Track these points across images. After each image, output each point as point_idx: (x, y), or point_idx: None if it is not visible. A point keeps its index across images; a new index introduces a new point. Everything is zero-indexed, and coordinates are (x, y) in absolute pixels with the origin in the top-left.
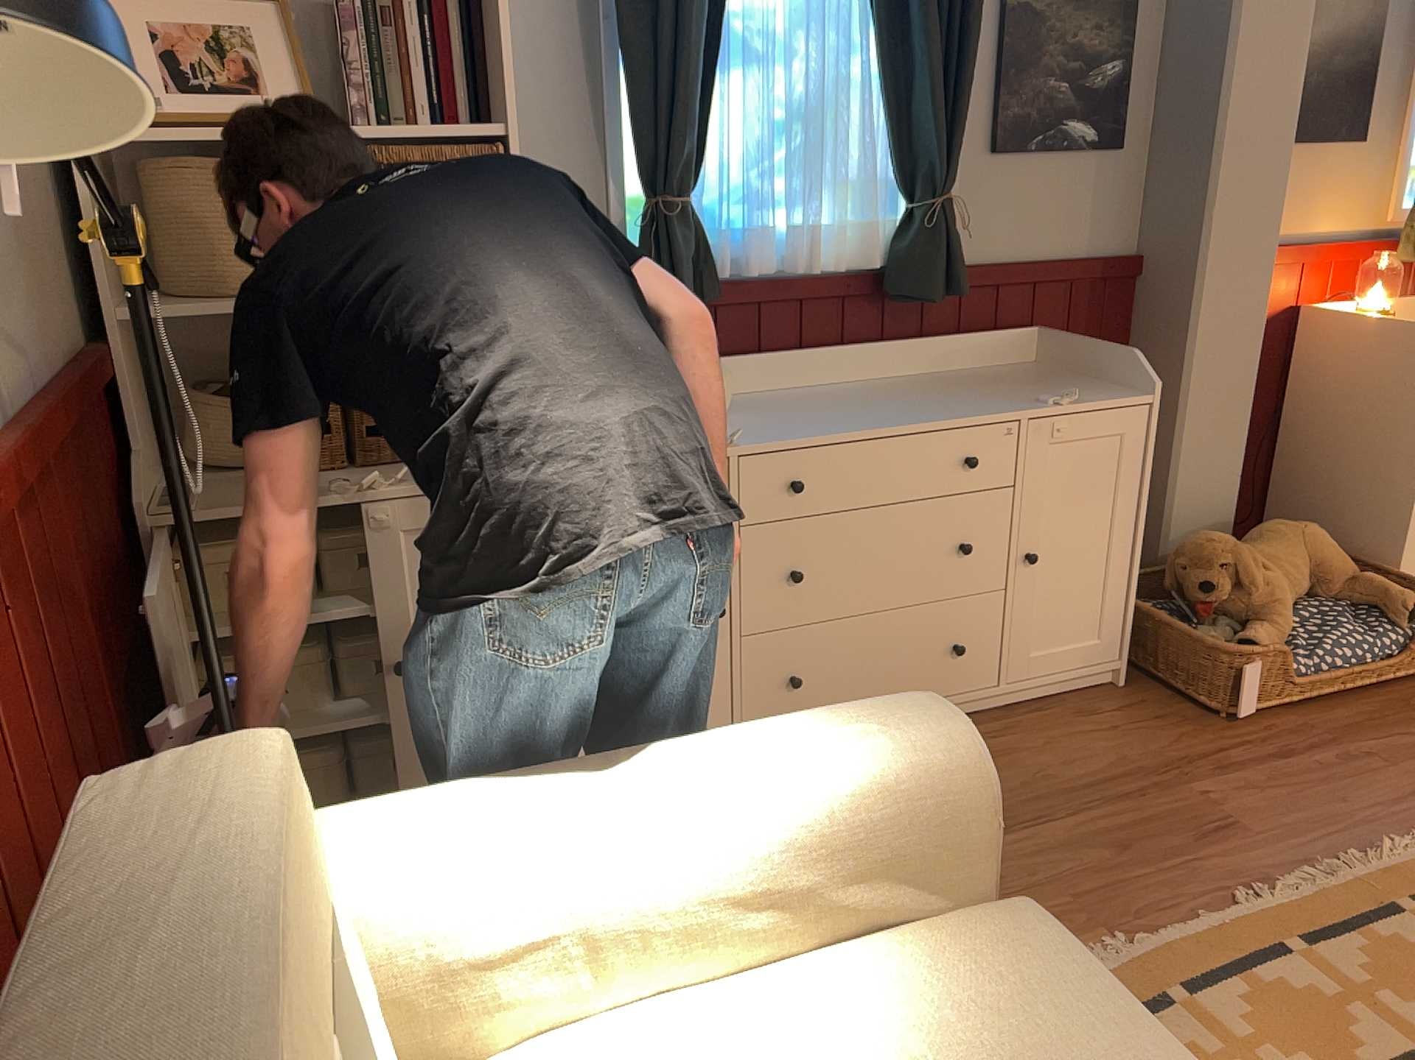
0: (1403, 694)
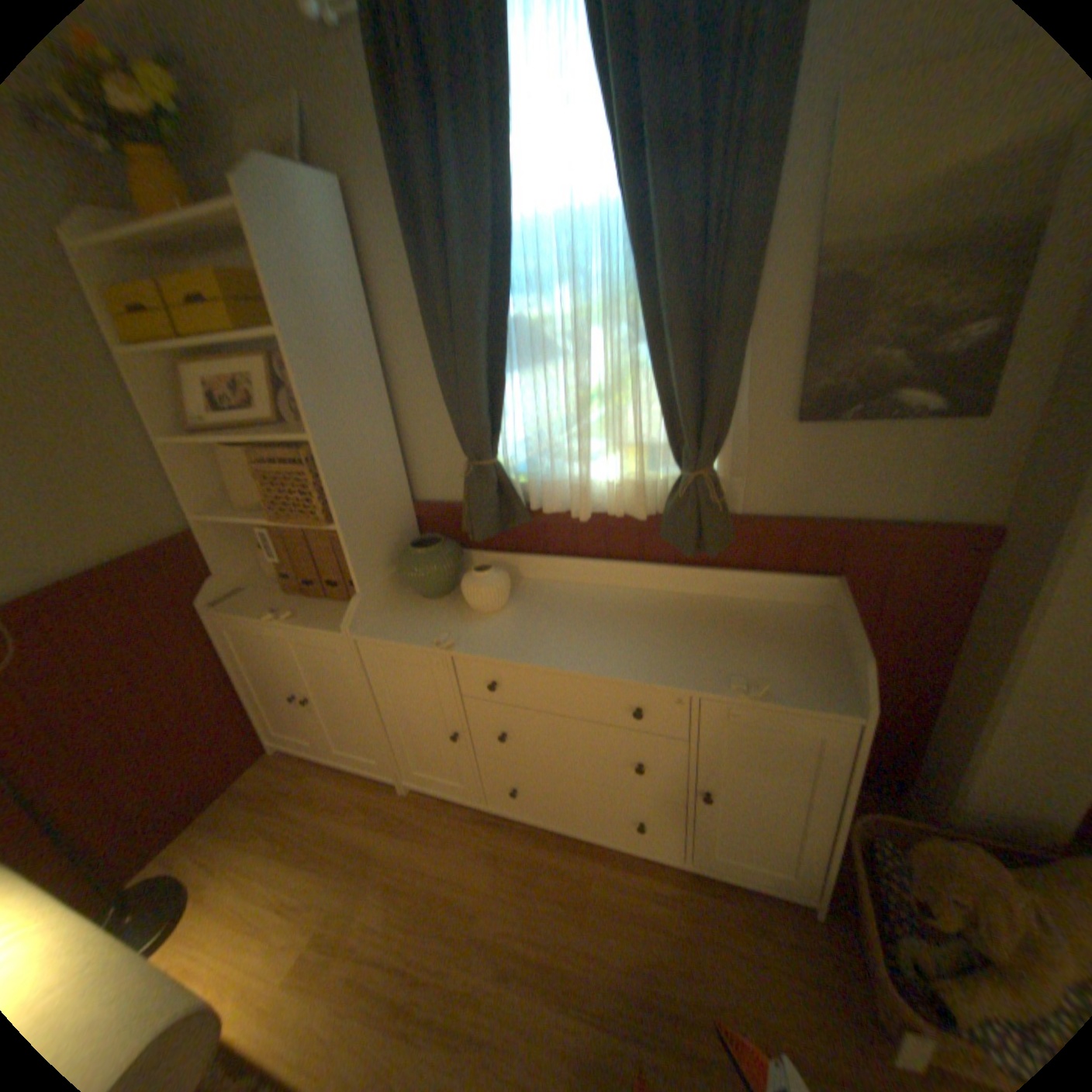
0: None
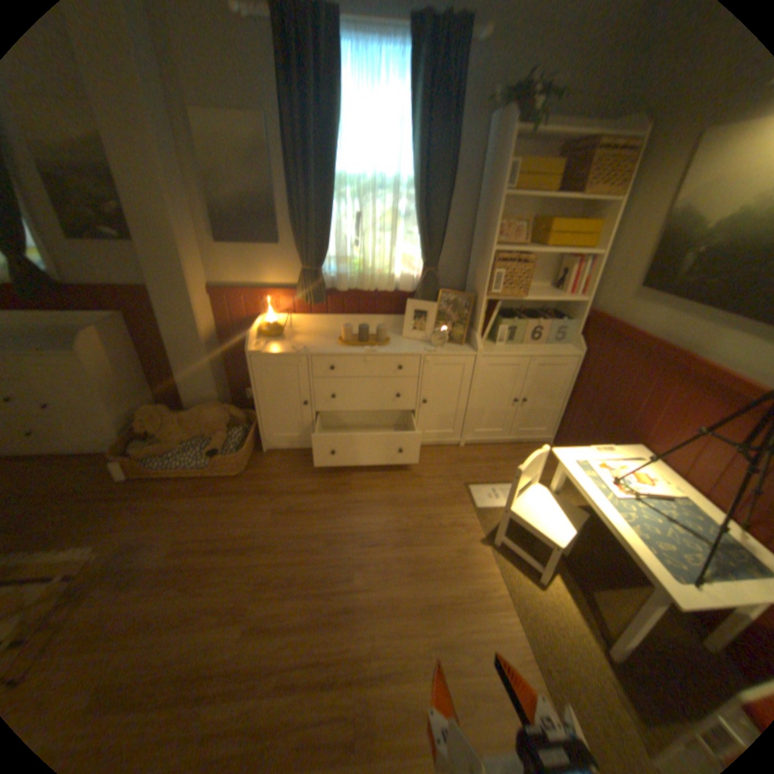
0: (206, 485)
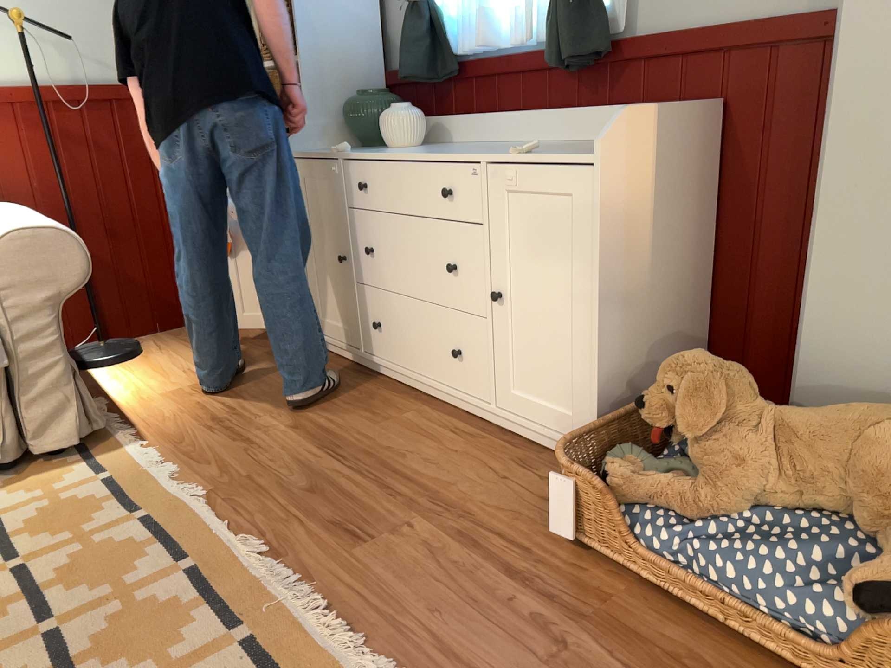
0: None
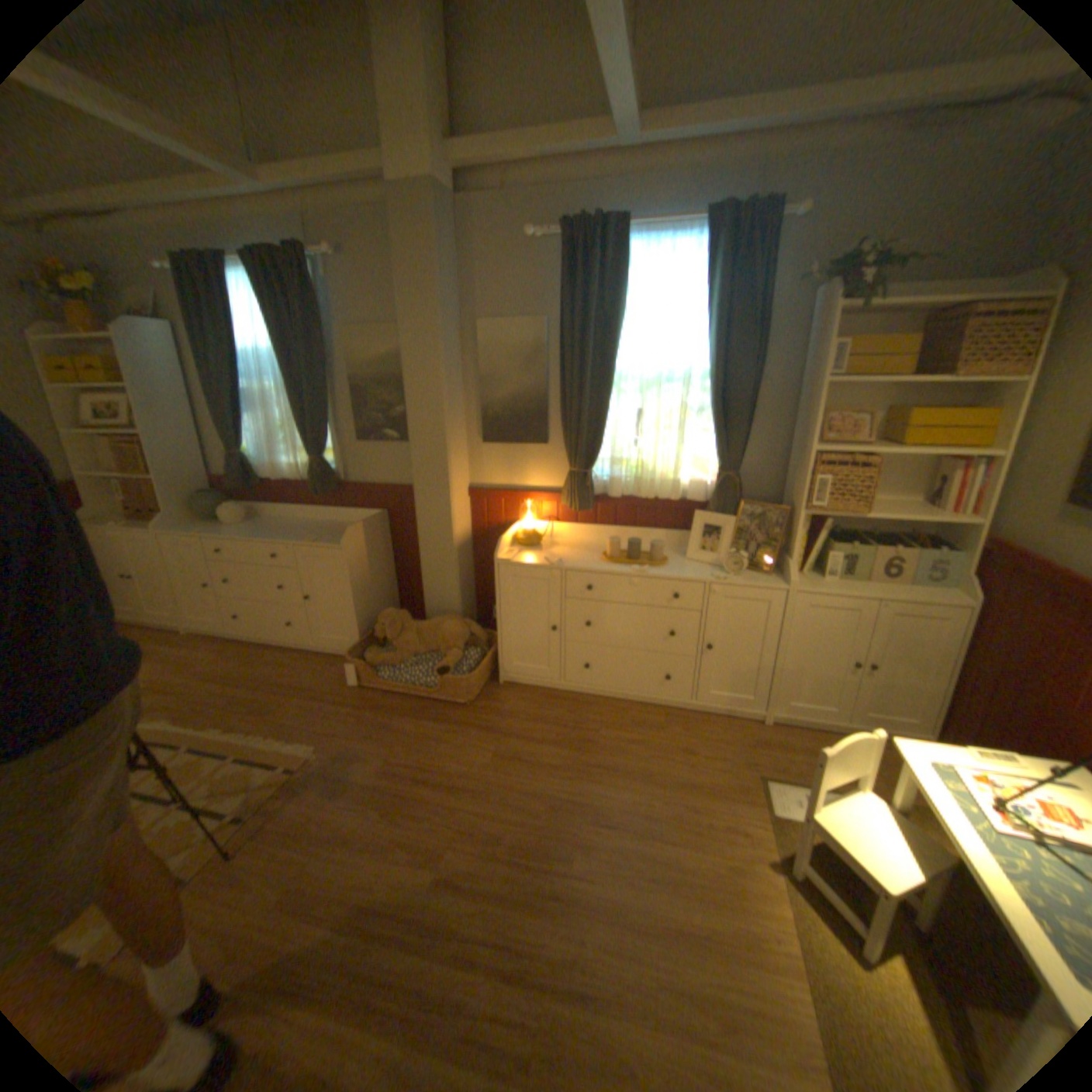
0: (432, 708)
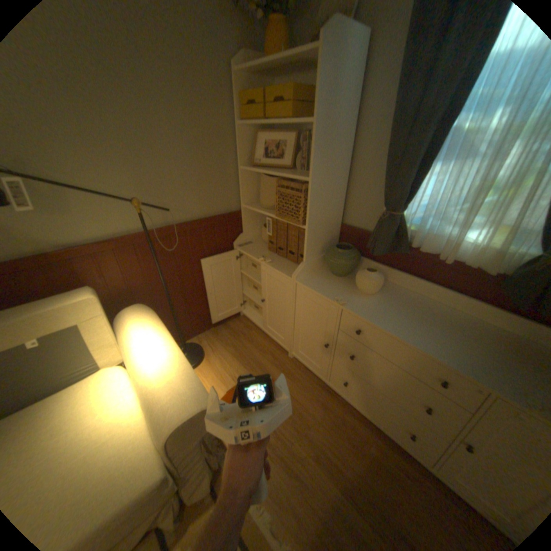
0: None
